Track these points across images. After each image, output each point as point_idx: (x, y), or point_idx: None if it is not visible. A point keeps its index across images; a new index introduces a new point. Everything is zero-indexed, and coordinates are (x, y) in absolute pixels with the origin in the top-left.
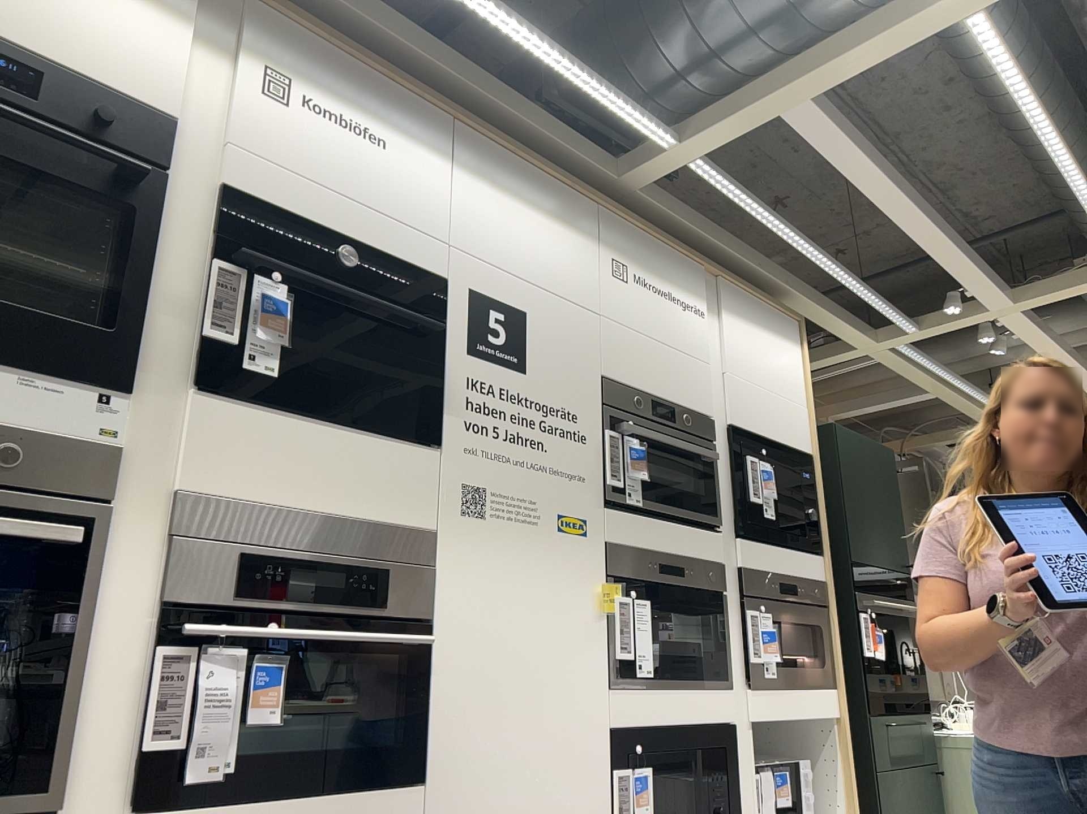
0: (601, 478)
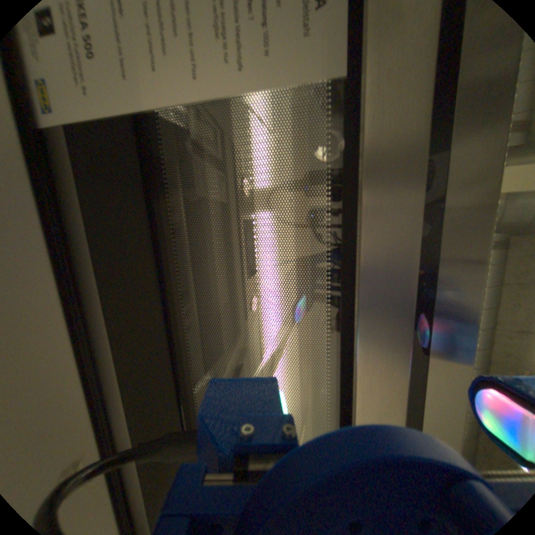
0: None
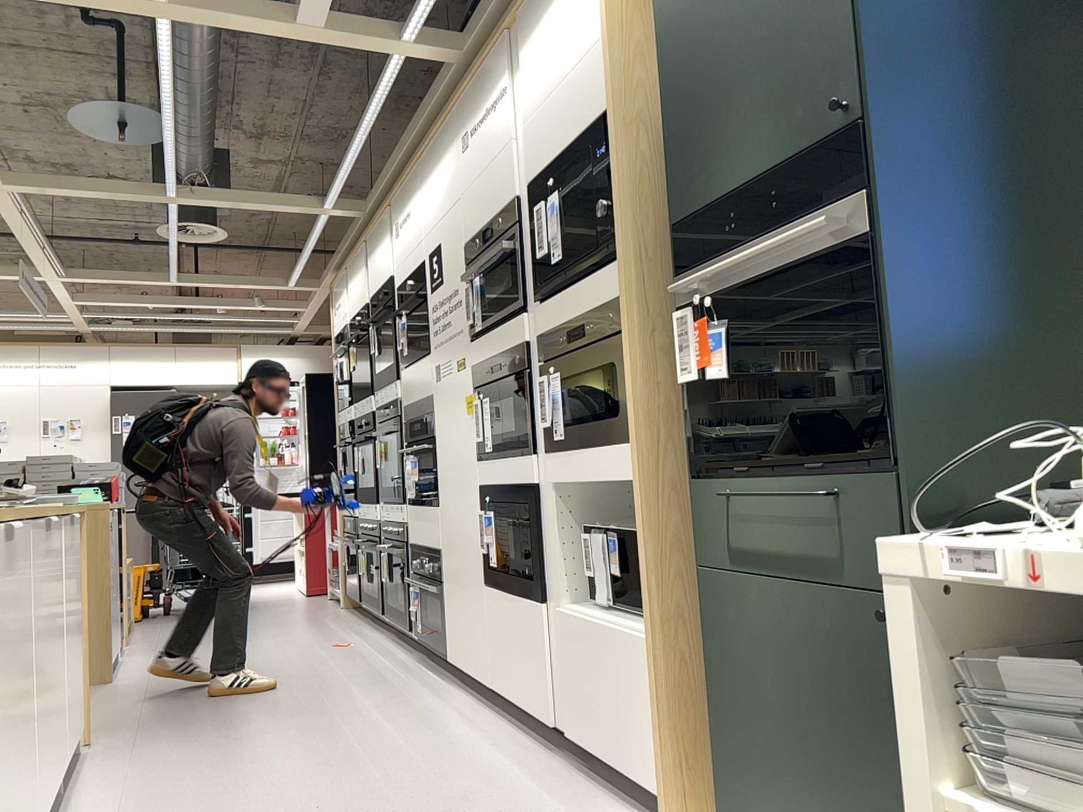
0: (468, 323)
